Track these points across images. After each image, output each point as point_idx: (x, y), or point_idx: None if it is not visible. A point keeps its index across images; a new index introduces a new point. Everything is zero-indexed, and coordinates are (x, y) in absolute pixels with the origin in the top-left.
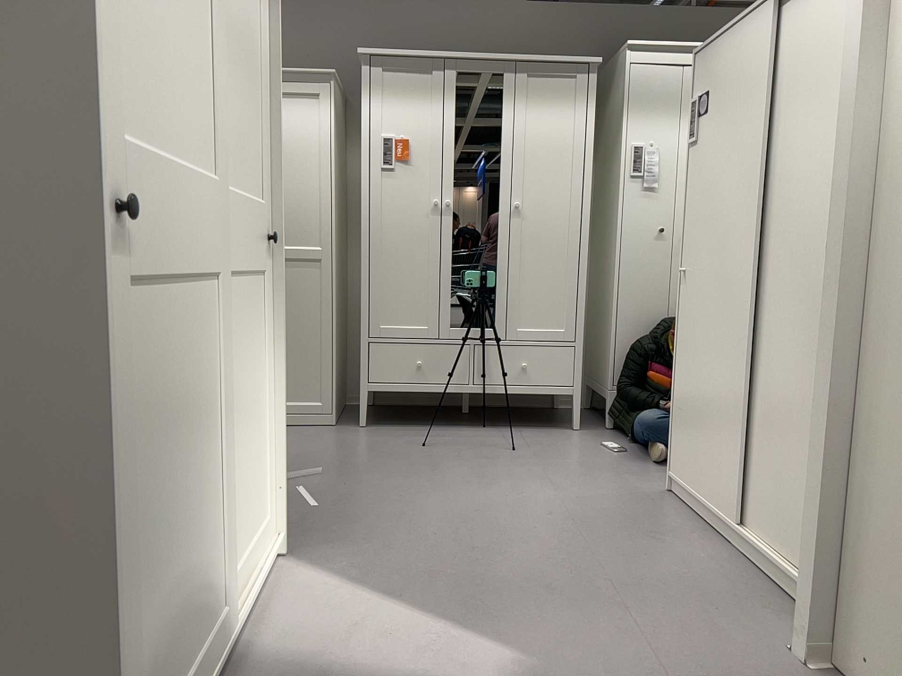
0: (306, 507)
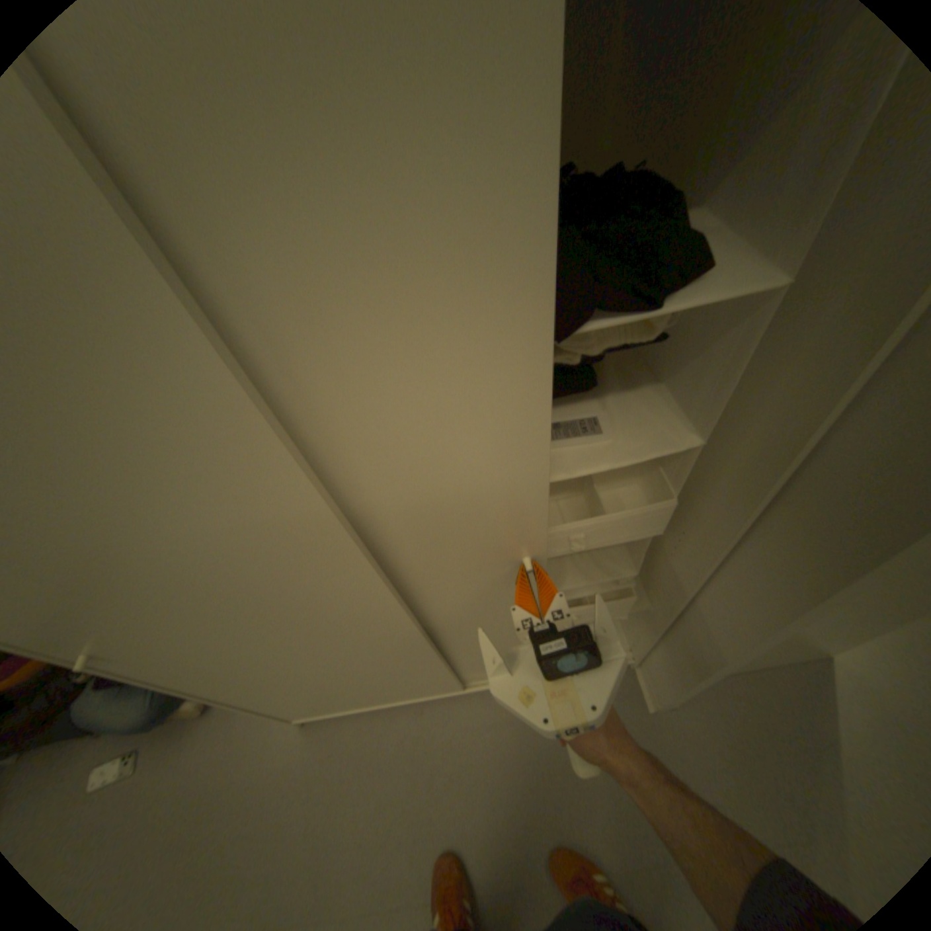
0: None
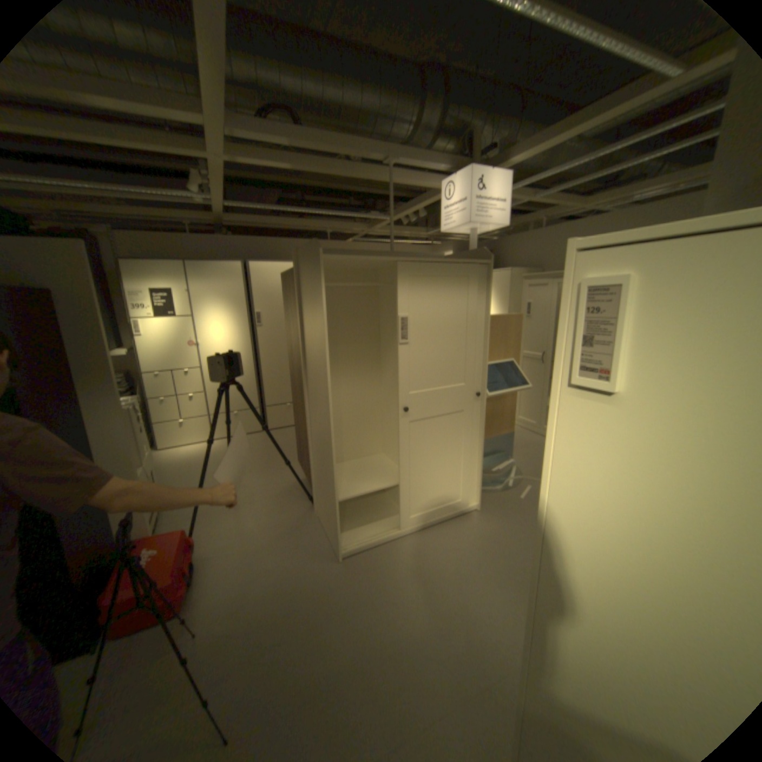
0: (519, 496)
